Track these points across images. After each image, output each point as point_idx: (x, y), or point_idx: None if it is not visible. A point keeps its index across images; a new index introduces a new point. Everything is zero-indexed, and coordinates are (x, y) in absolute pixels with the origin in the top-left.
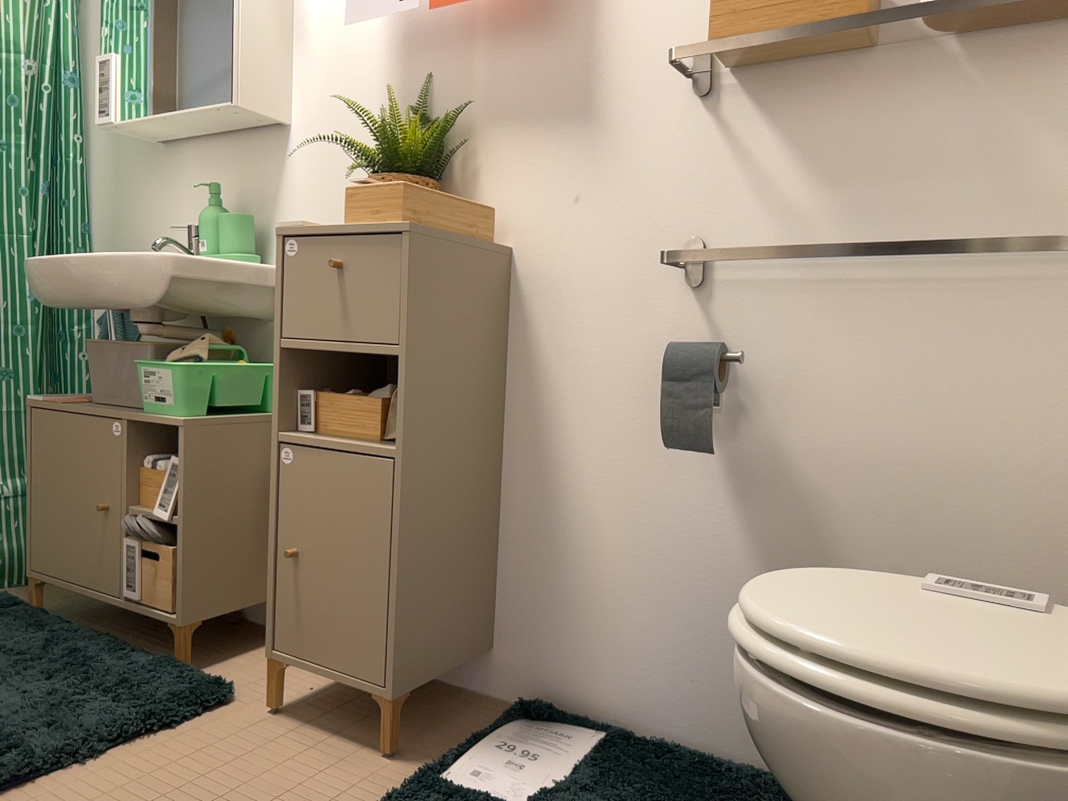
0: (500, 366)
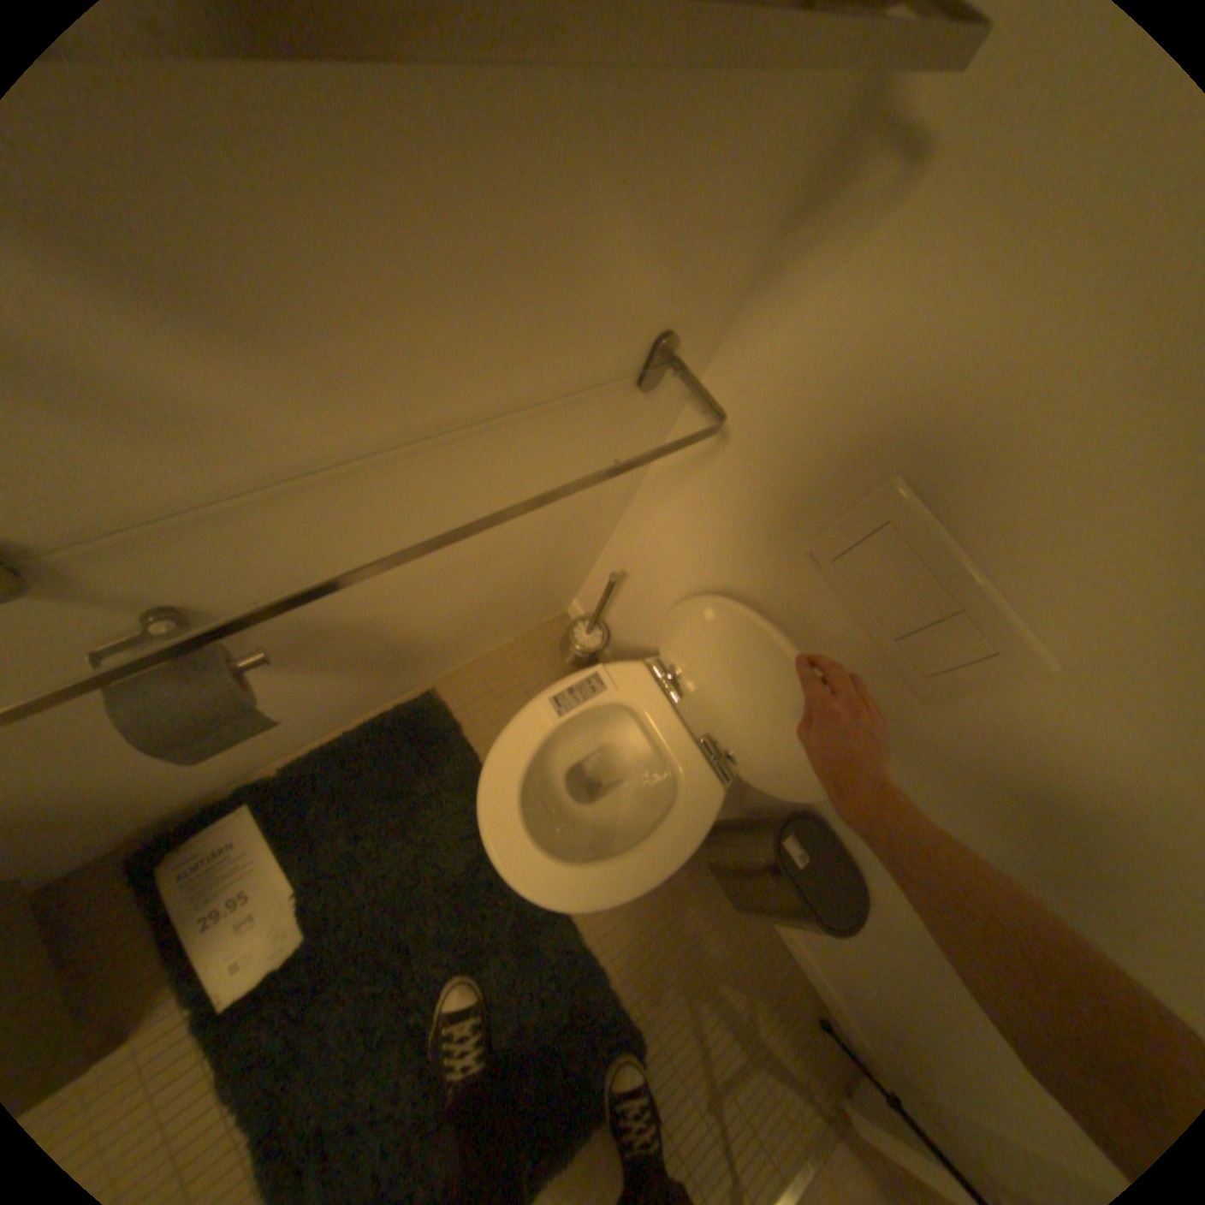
0: None
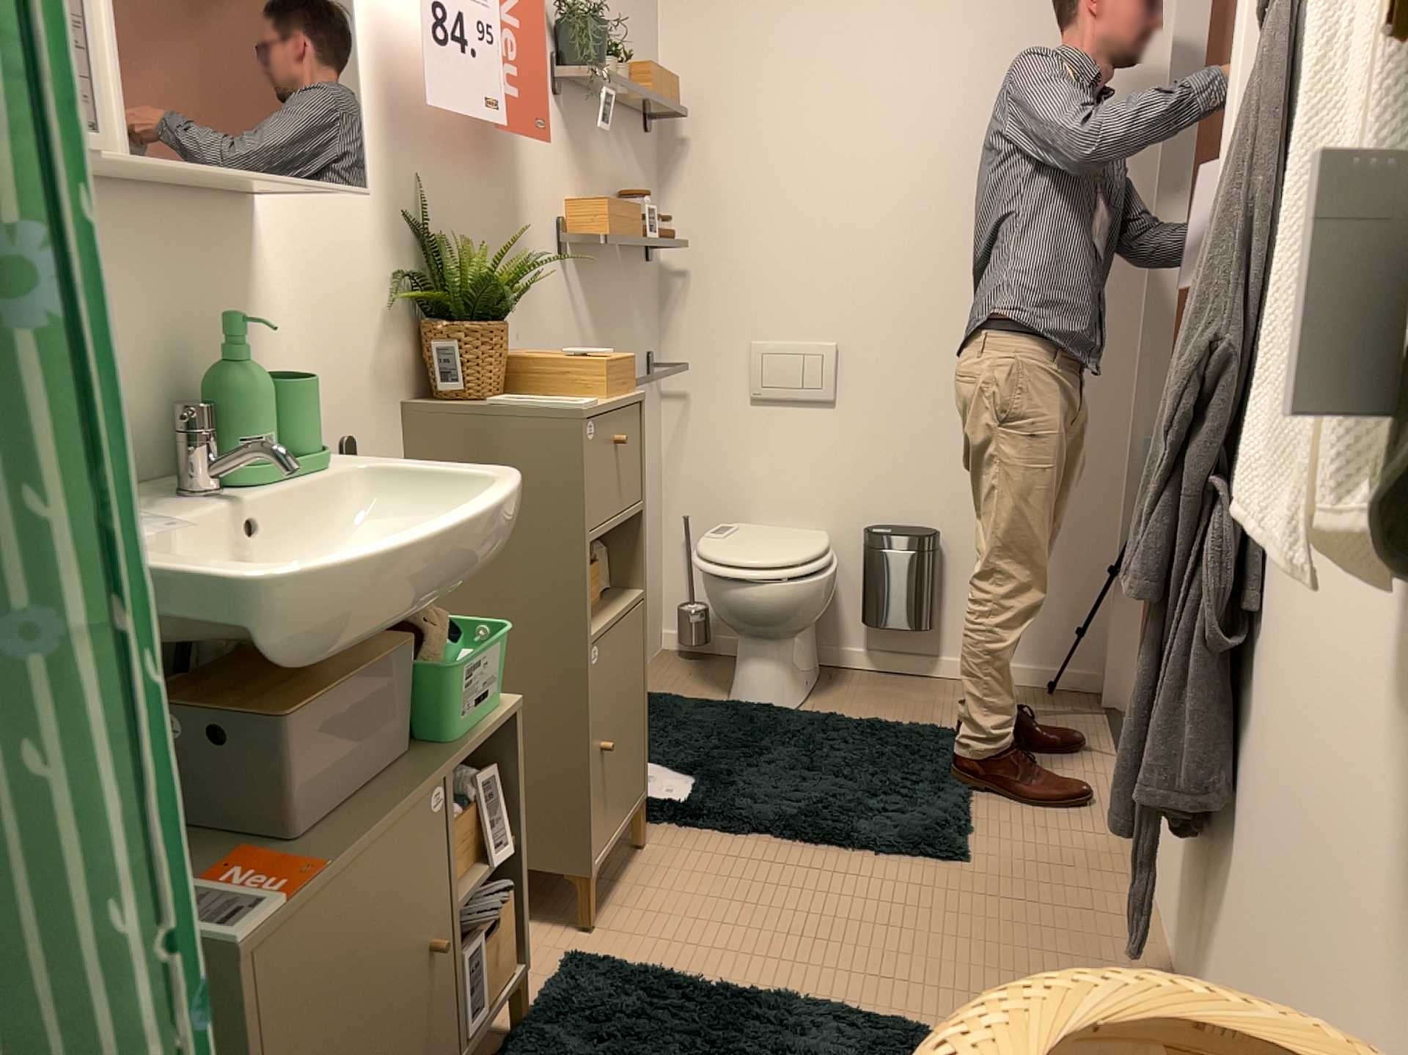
0: None
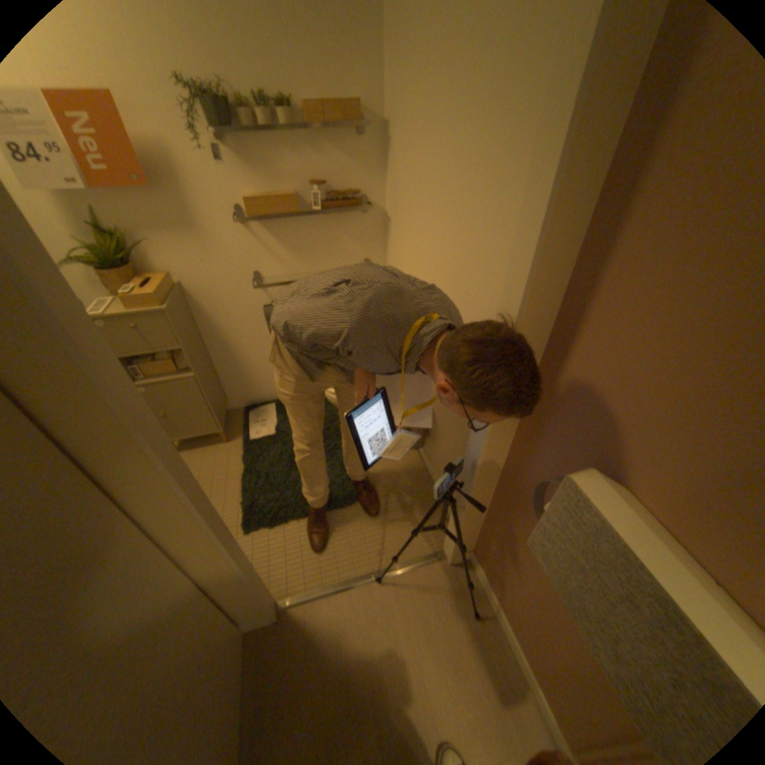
0: (195, 323)
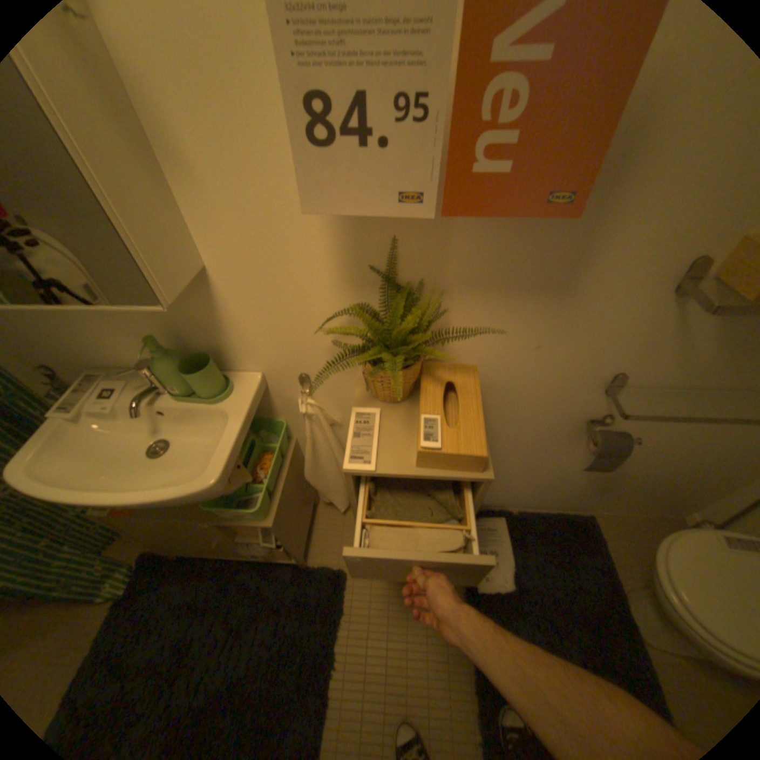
0: None
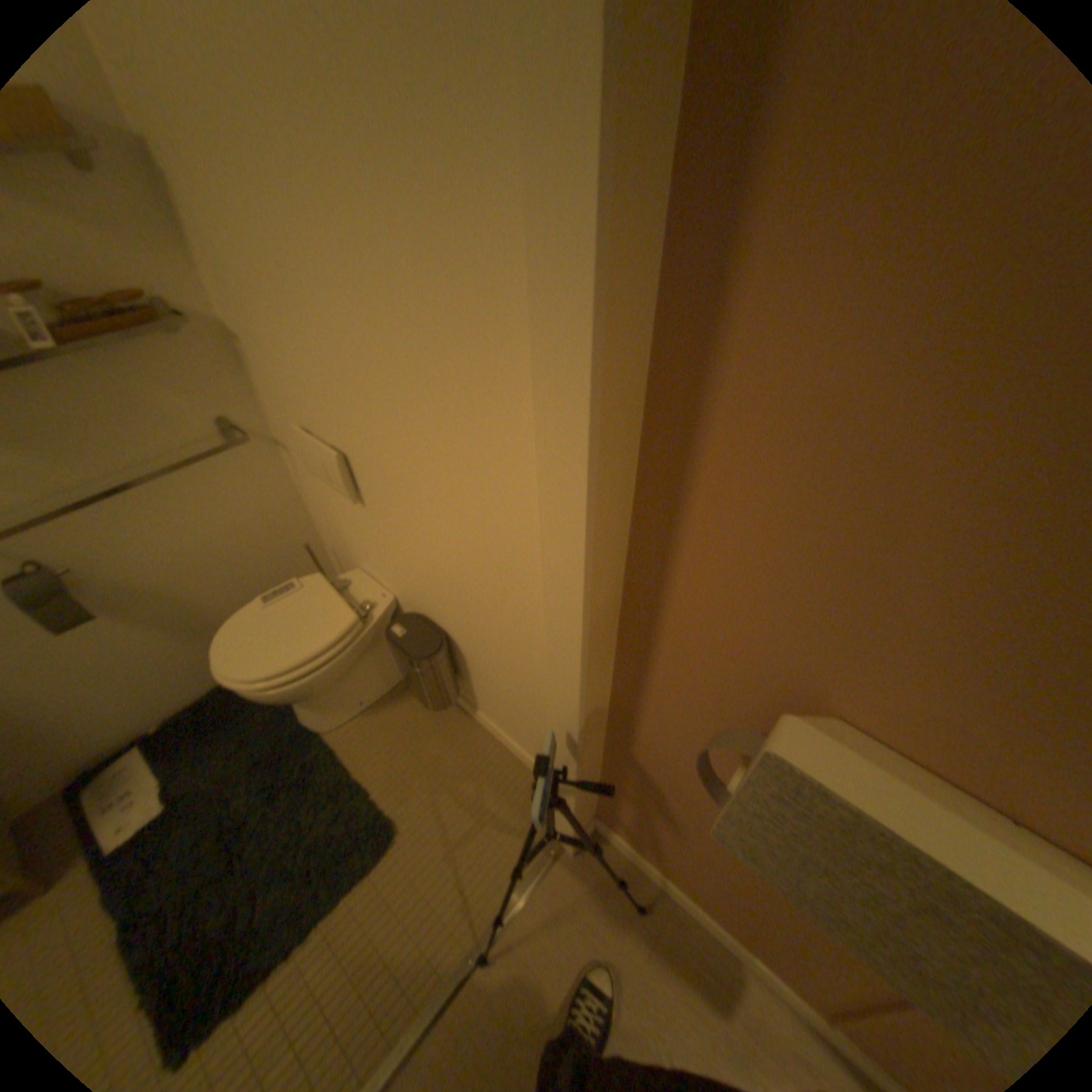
0: None
